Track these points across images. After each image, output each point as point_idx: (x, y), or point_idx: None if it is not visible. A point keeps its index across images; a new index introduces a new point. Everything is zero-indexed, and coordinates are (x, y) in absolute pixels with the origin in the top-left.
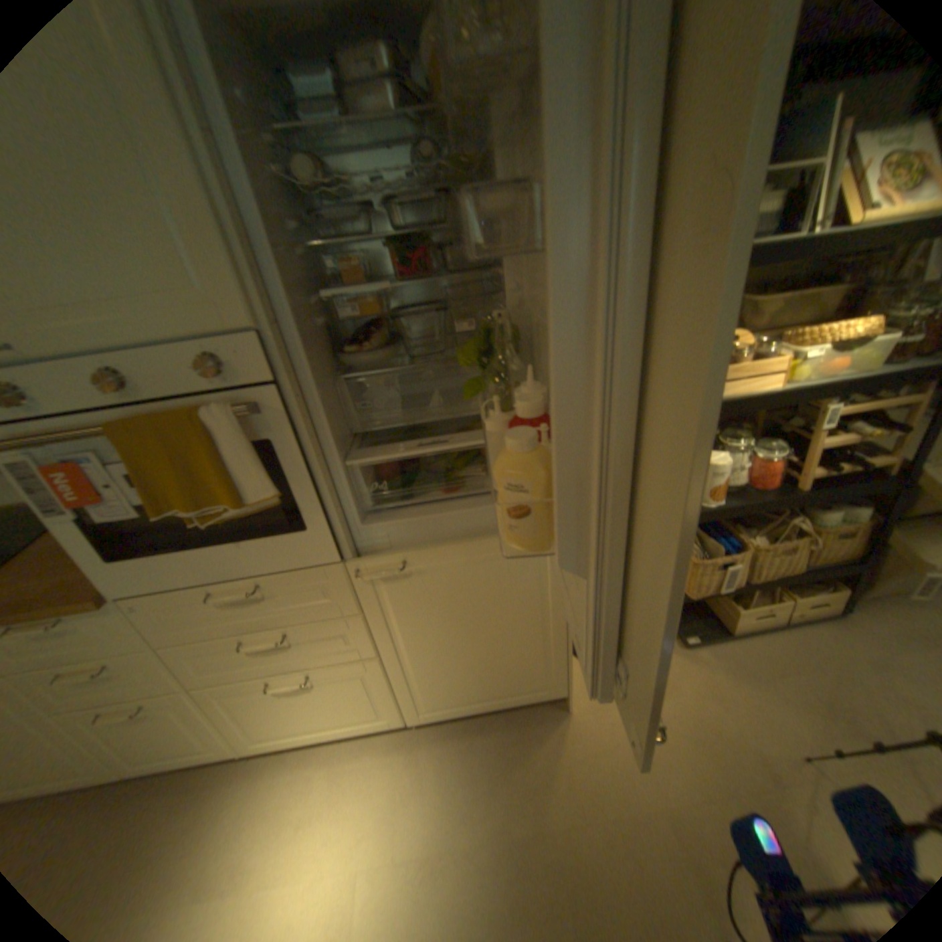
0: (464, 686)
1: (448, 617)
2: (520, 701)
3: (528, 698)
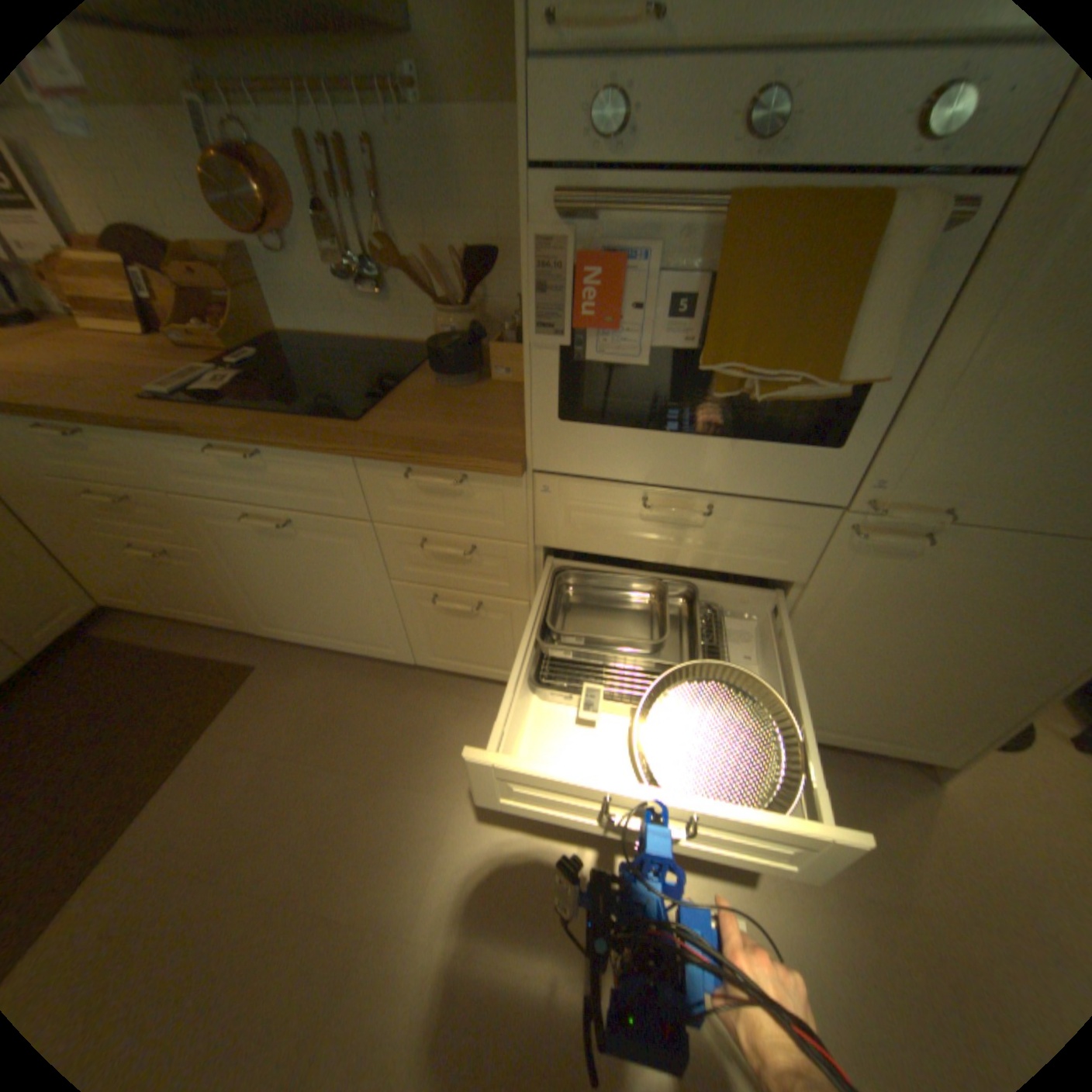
0: (847, 711)
1: (914, 625)
2: (896, 751)
3: (909, 752)
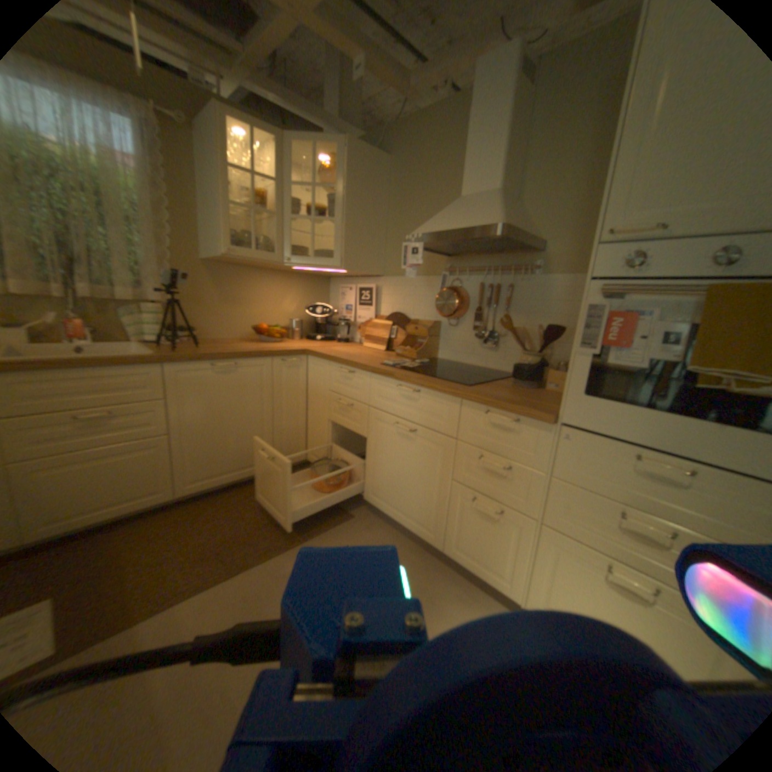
0: None
1: None
2: None
3: None
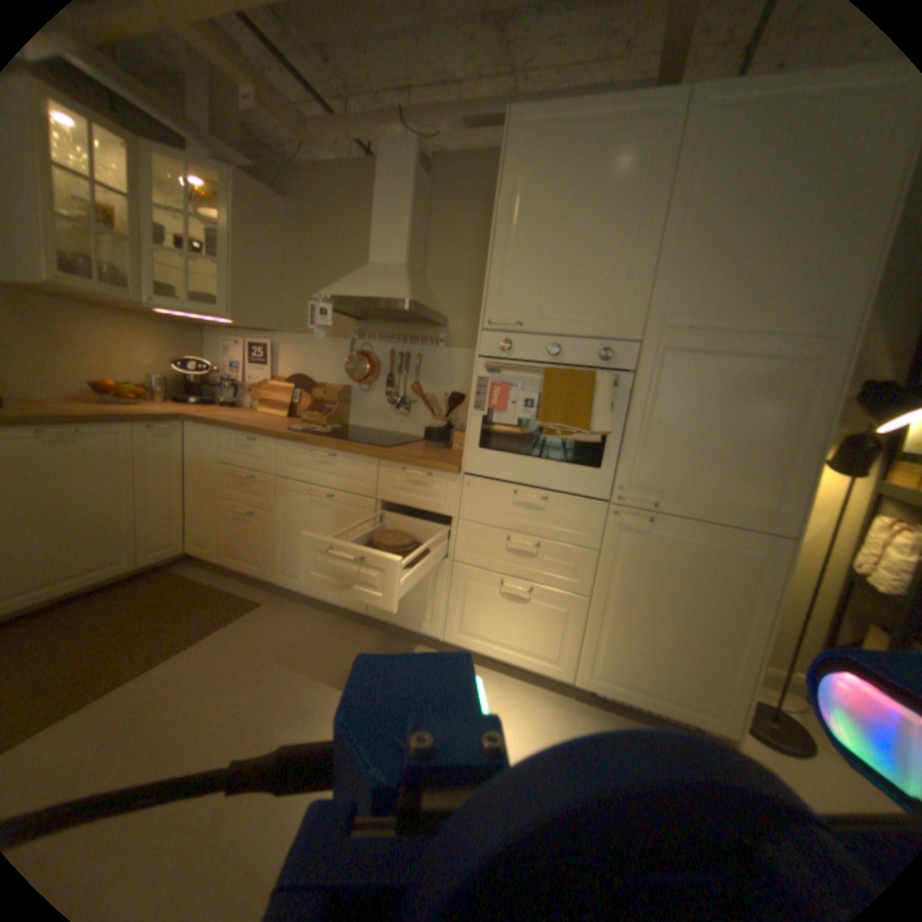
0: (645, 668)
1: (664, 585)
2: (690, 719)
3: (699, 720)
